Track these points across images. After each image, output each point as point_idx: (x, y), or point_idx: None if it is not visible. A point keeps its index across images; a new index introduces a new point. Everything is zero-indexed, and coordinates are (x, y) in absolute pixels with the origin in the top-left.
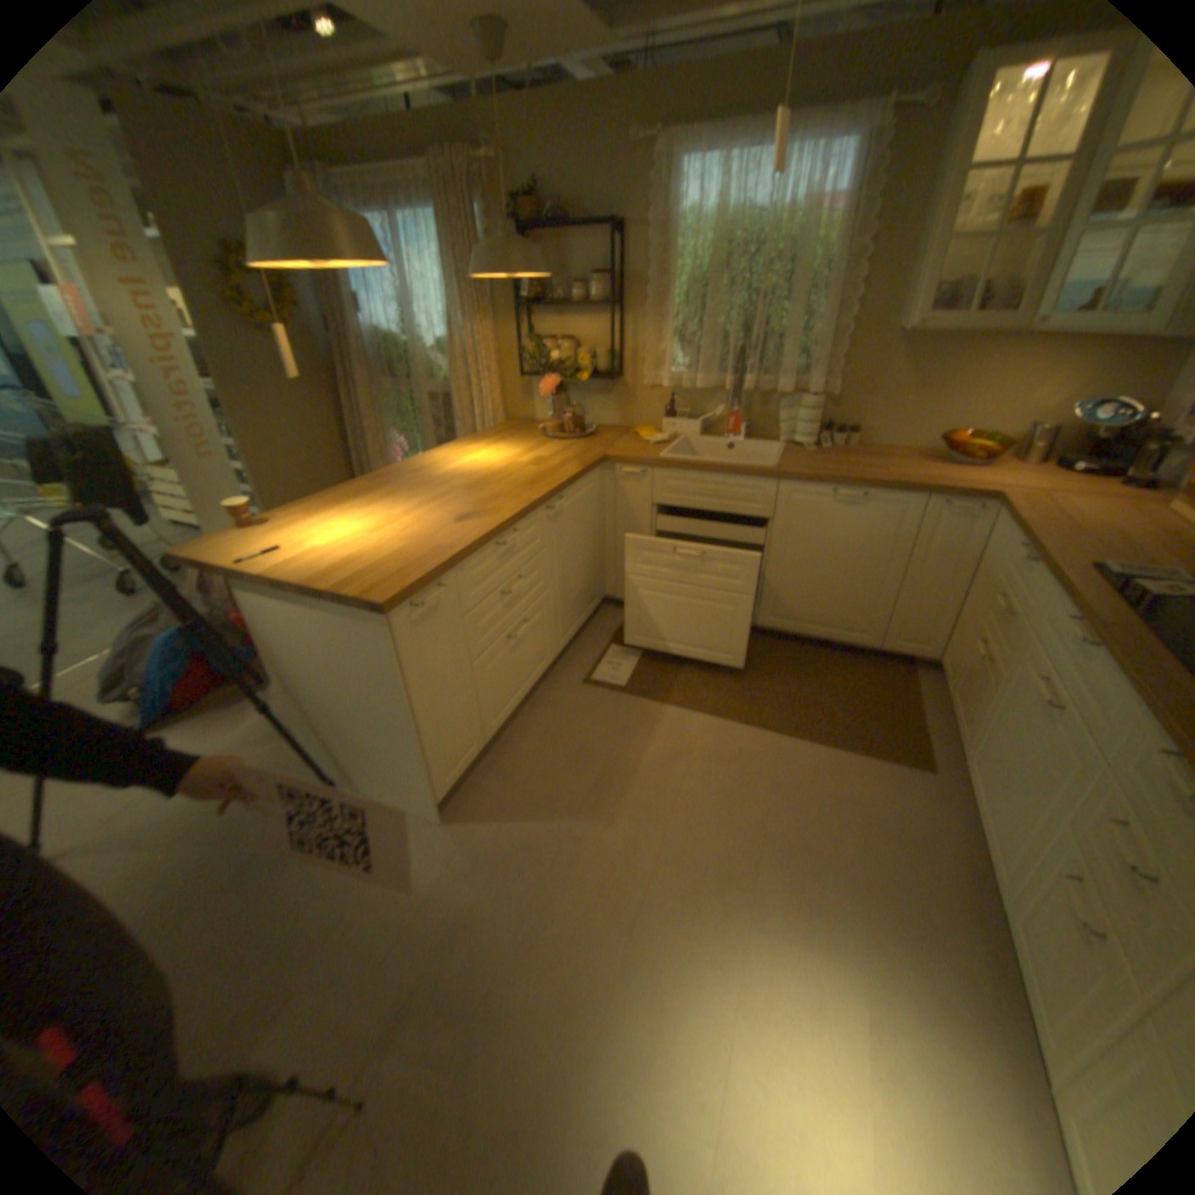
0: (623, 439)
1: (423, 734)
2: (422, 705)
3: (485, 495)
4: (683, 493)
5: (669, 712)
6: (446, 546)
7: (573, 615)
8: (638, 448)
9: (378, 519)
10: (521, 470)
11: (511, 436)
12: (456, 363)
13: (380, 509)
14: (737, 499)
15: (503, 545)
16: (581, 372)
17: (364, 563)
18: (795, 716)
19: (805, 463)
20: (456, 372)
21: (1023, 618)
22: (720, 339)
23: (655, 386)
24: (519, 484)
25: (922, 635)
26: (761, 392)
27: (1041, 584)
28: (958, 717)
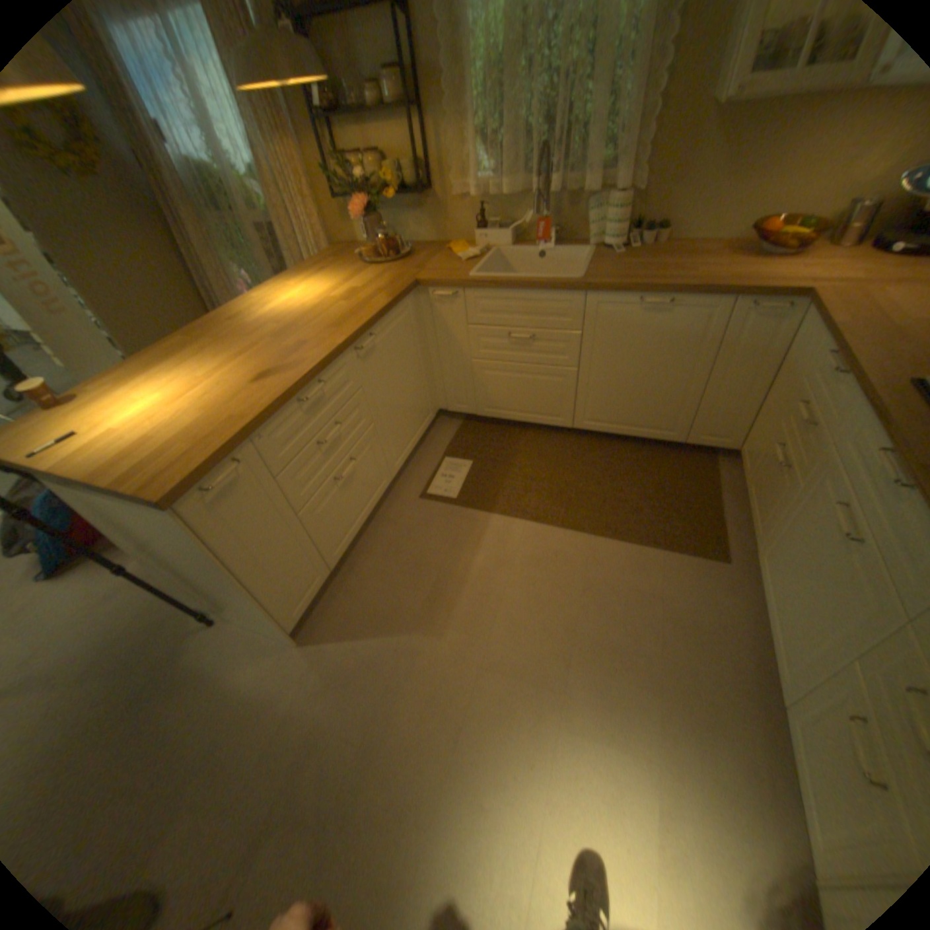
0: (437, 257)
1: (253, 591)
2: (245, 569)
3: (289, 343)
4: (495, 312)
5: (494, 520)
6: (237, 416)
7: (405, 437)
8: (449, 268)
9: (179, 385)
10: (331, 307)
11: (330, 265)
12: (267, 190)
13: (184, 371)
14: (546, 314)
15: (303, 401)
16: (386, 189)
17: (150, 447)
18: (605, 515)
19: (612, 270)
20: (270, 200)
21: (825, 430)
22: (522, 135)
23: (464, 195)
24: (325, 325)
25: (723, 429)
26: (569, 192)
27: (849, 398)
28: (753, 509)
